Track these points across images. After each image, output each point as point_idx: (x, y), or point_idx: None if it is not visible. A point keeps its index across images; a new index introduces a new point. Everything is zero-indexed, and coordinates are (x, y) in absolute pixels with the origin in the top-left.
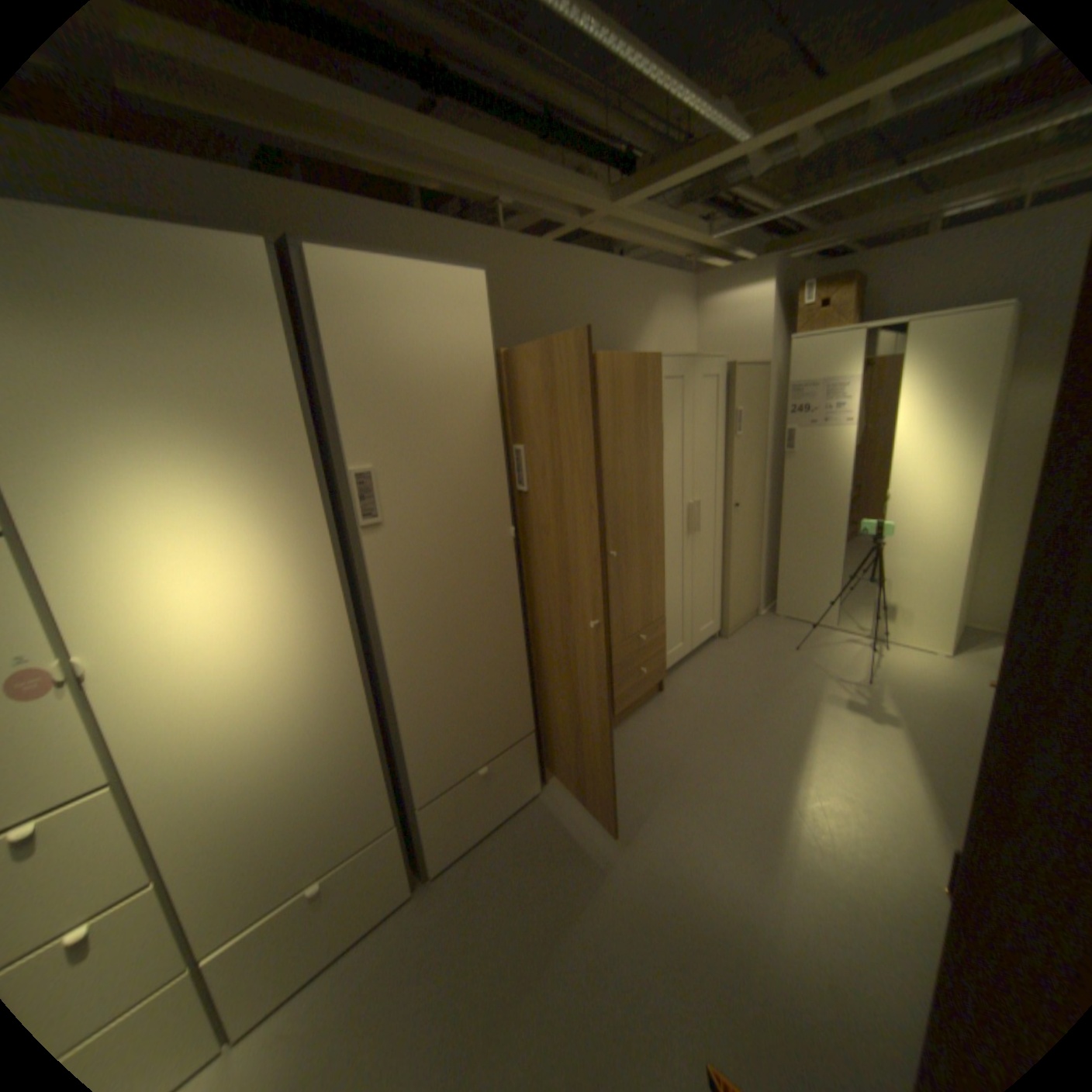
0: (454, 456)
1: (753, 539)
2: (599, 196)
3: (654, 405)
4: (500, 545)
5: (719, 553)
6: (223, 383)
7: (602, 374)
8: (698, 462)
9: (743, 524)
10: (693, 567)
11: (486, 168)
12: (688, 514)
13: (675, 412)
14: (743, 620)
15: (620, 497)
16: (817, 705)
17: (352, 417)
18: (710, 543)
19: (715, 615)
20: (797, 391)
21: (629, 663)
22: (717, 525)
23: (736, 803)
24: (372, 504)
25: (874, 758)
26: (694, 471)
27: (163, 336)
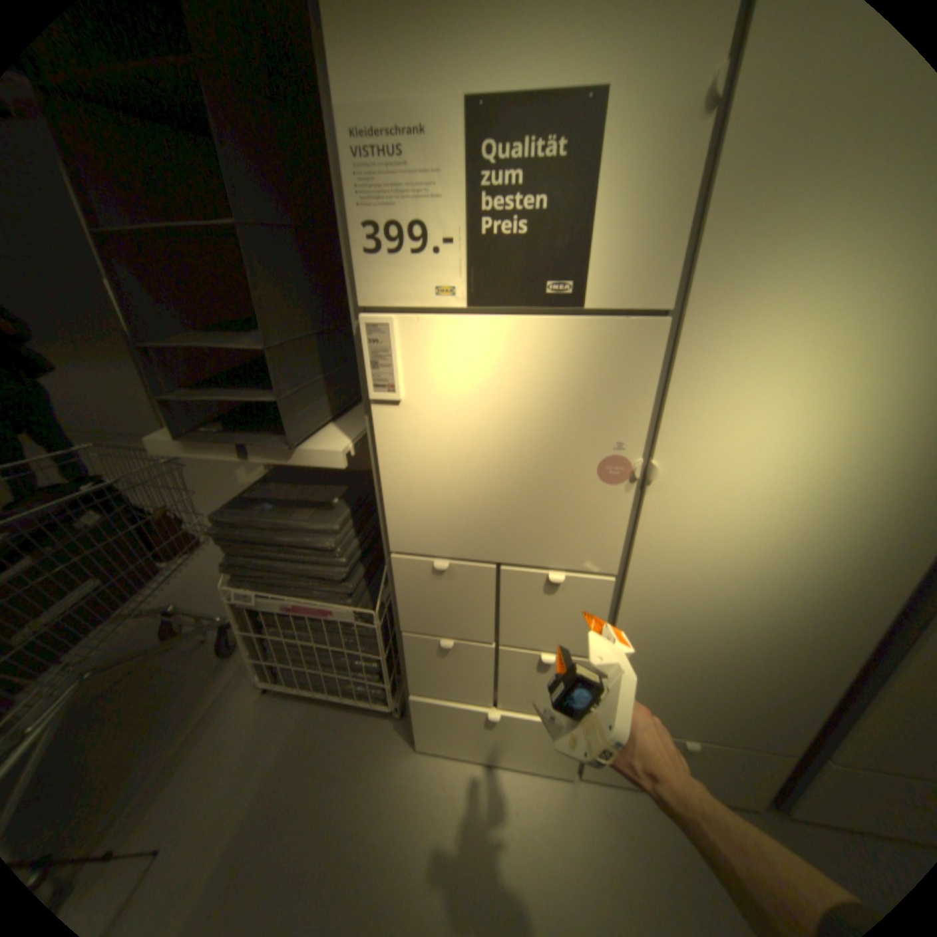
0: None
1: None
2: None
3: None
4: None
5: None
6: None
7: None
8: None
9: None
10: None
11: None
12: None
13: None
14: None
15: None
16: None
17: None
18: None
19: None
20: None
21: None
22: None
23: None
24: None
25: None
26: None
27: None
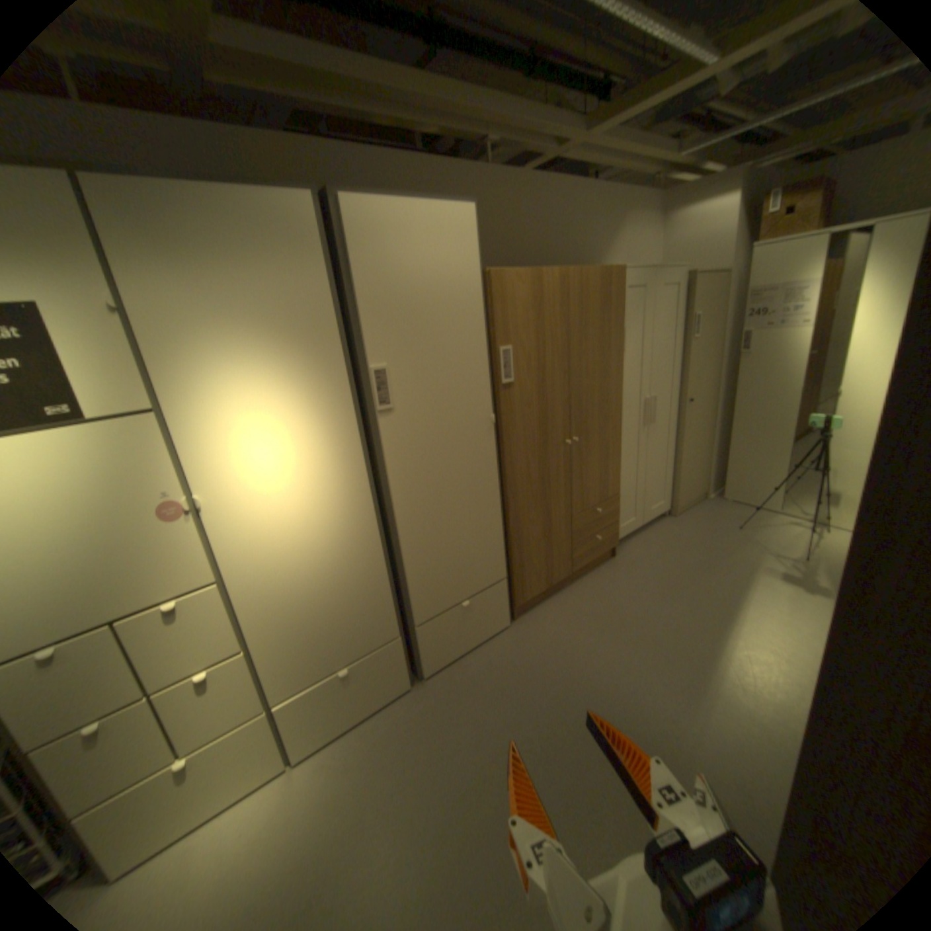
0: (448, 357)
1: (706, 431)
2: (575, 126)
3: (617, 312)
4: (483, 429)
5: (672, 442)
6: (284, 303)
7: (572, 286)
8: (656, 361)
9: (697, 417)
10: (648, 453)
11: (478, 110)
12: (645, 407)
13: (637, 318)
14: (692, 501)
15: (583, 391)
16: (754, 575)
17: (372, 327)
18: (664, 433)
19: (667, 496)
20: (757, 295)
21: (587, 531)
22: (672, 418)
23: (672, 646)
24: (386, 394)
25: (803, 621)
26: (652, 370)
27: (245, 270)
